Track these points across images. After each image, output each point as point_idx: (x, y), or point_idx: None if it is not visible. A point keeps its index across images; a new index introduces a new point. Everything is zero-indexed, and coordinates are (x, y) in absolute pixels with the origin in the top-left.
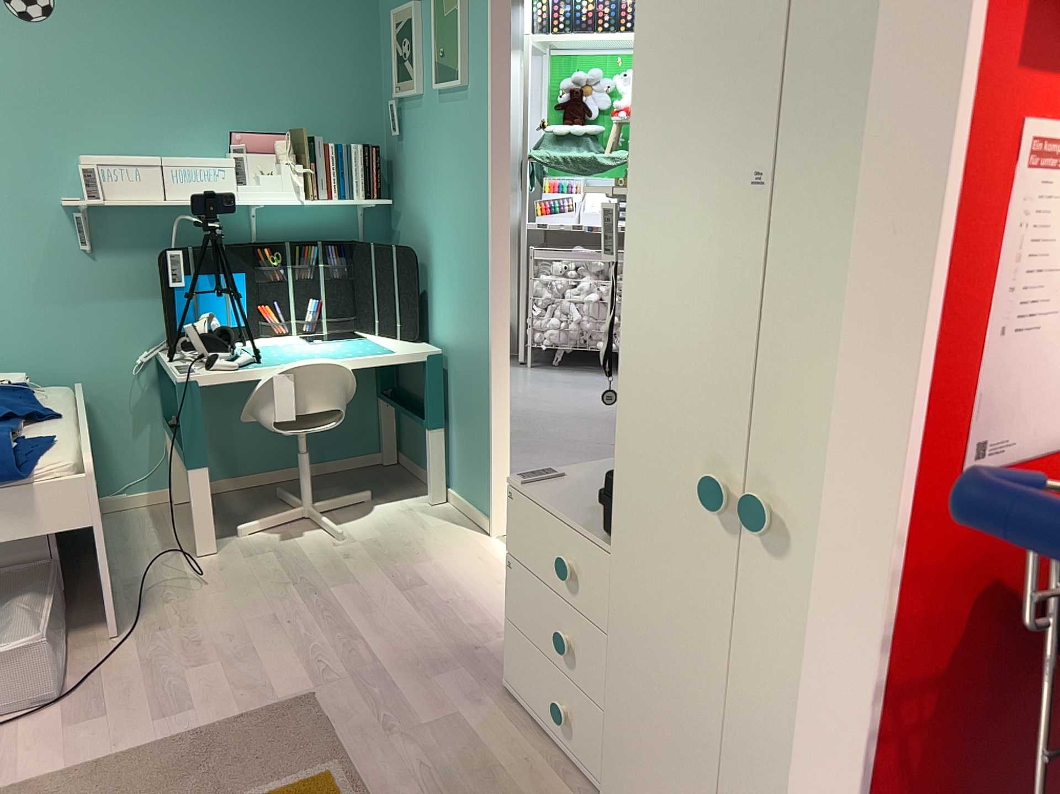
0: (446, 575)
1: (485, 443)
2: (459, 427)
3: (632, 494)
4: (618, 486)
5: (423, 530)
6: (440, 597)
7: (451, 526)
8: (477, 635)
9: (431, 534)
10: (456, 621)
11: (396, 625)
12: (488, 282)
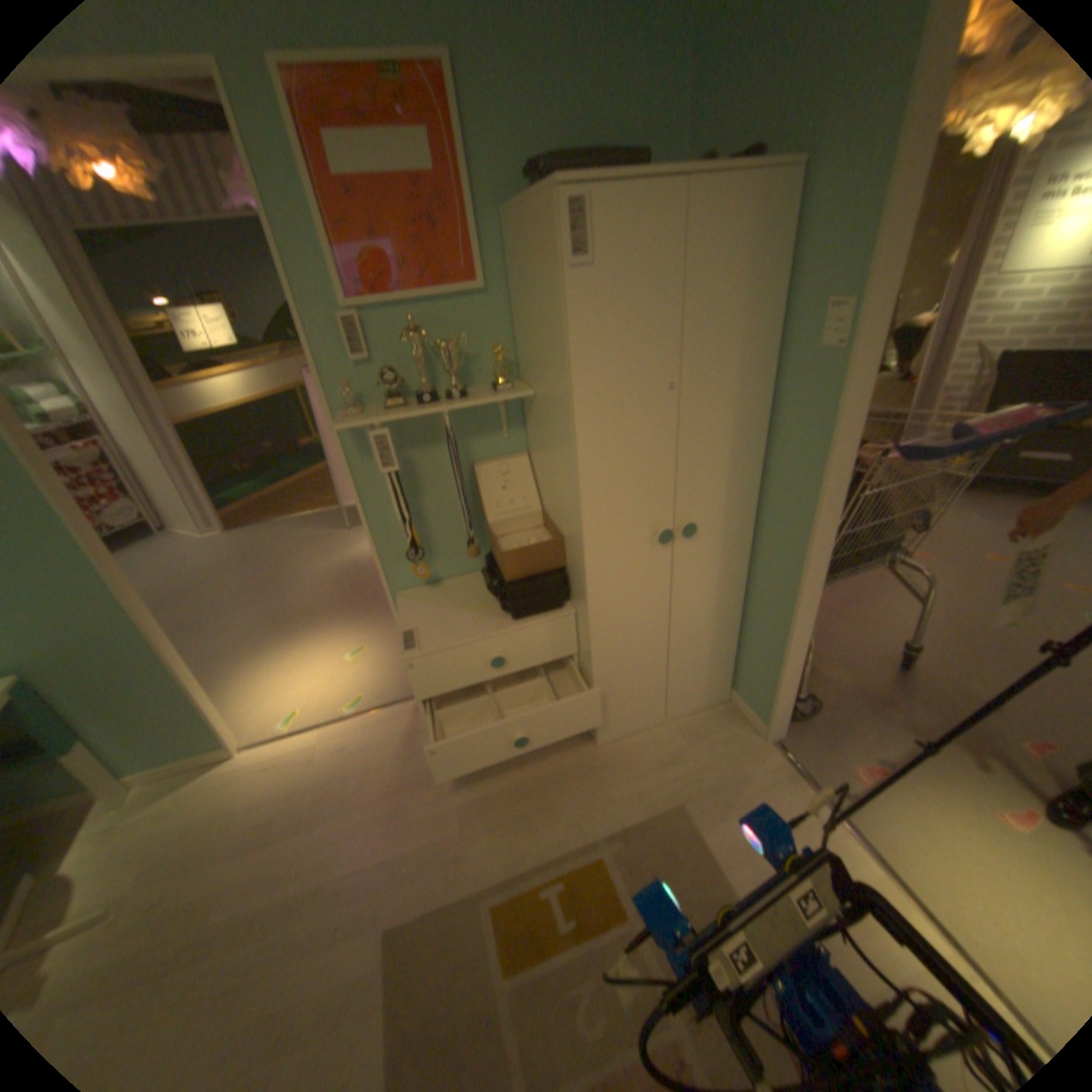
0: (268, 800)
1: (173, 701)
2: (106, 719)
3: (599, 572)
4: (588, 575)
5: (164, 816)
6: (299, 808)
7: (182, 788)
8: (370, 784)
9: (180, 809)
10: (343, 797)
11: (320, 849)
12: (89, 566)
